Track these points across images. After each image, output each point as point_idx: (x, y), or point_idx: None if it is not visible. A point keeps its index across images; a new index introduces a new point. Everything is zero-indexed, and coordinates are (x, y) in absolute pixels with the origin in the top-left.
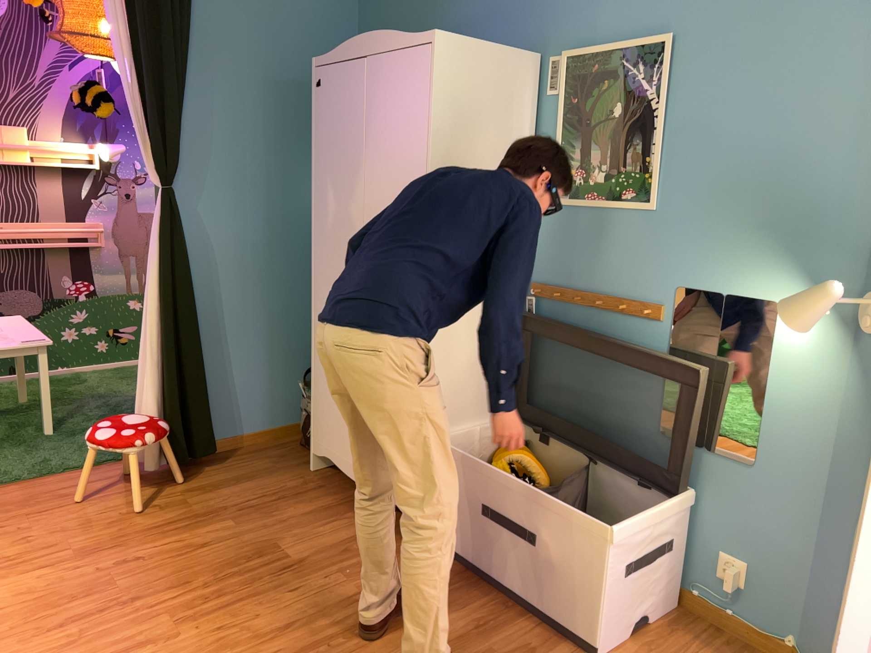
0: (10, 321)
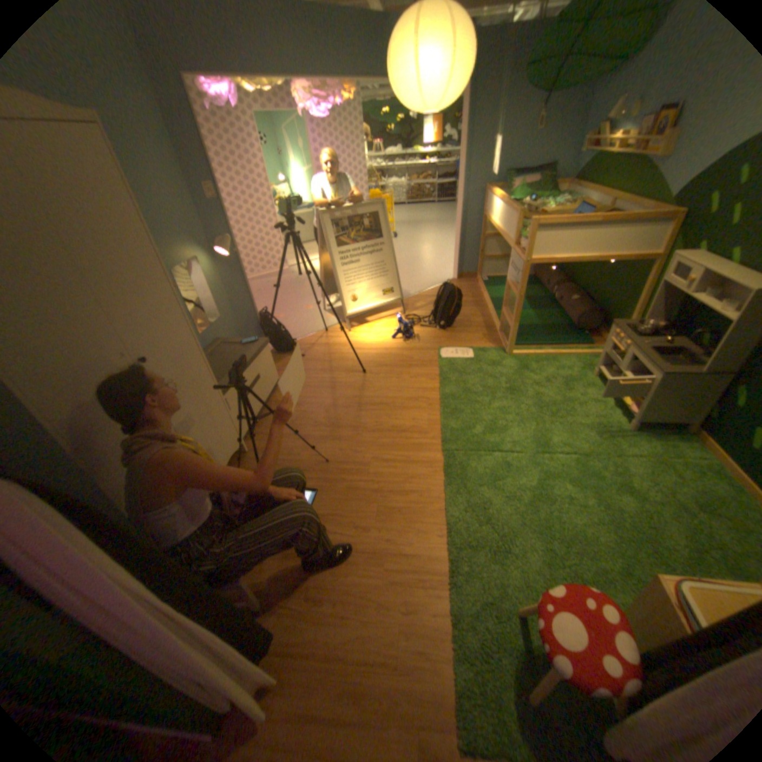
0: None
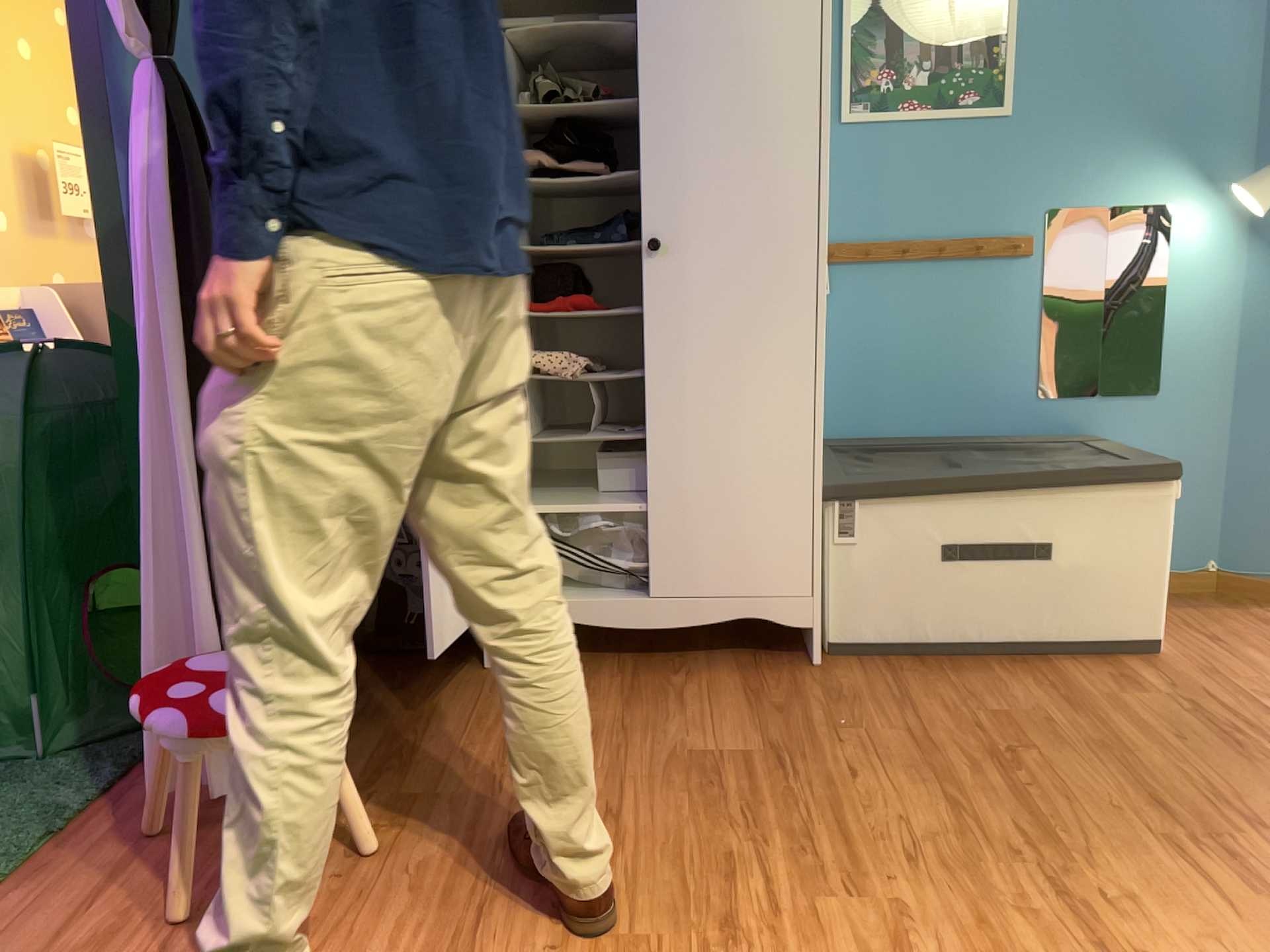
0: None
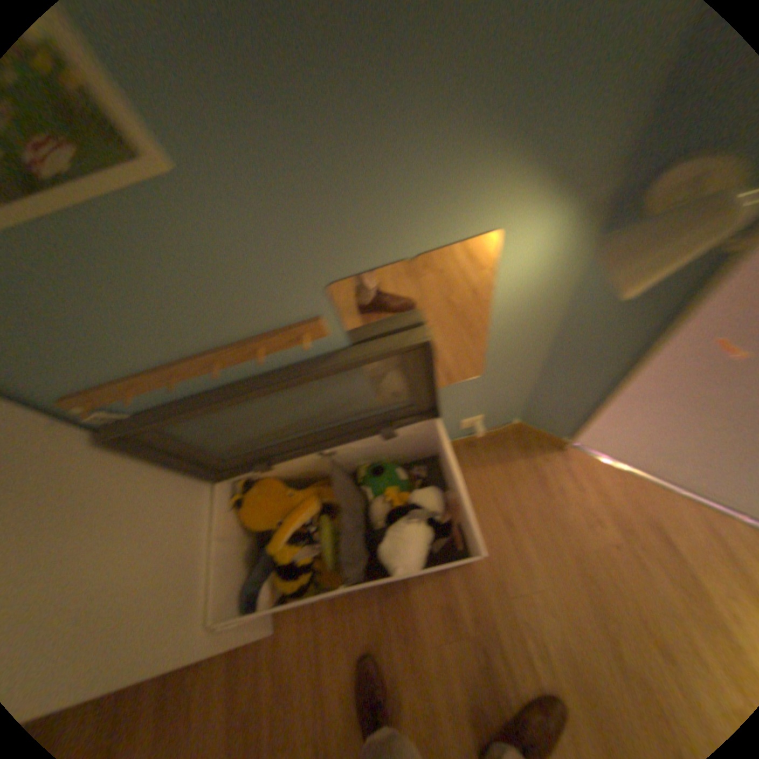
0: None
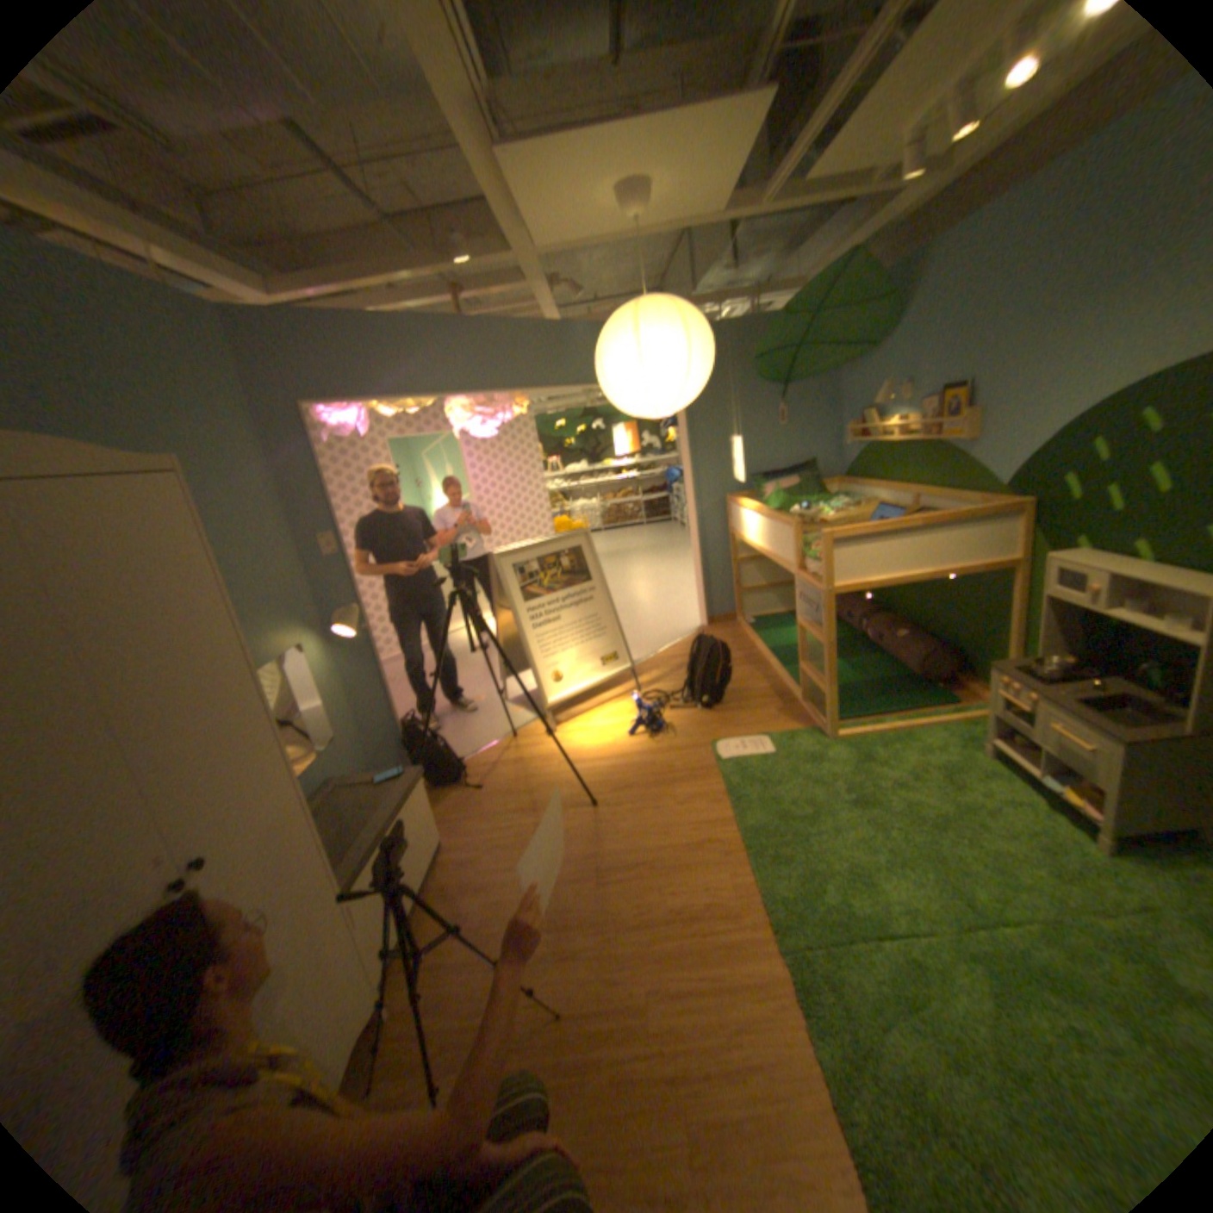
0: None
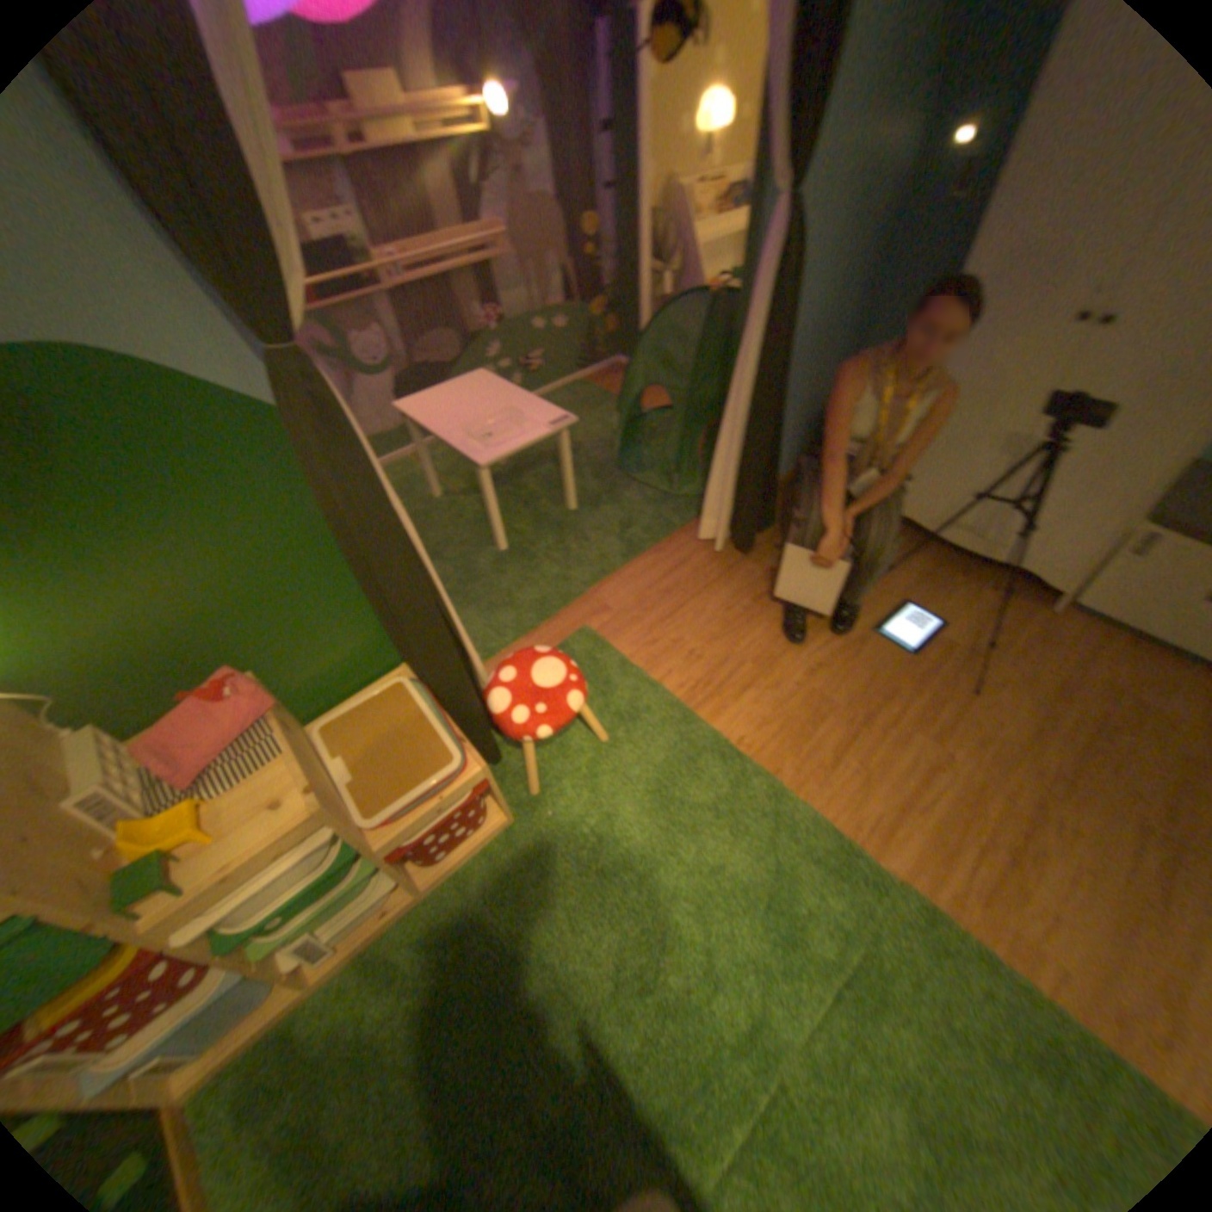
0: (478, 387)
